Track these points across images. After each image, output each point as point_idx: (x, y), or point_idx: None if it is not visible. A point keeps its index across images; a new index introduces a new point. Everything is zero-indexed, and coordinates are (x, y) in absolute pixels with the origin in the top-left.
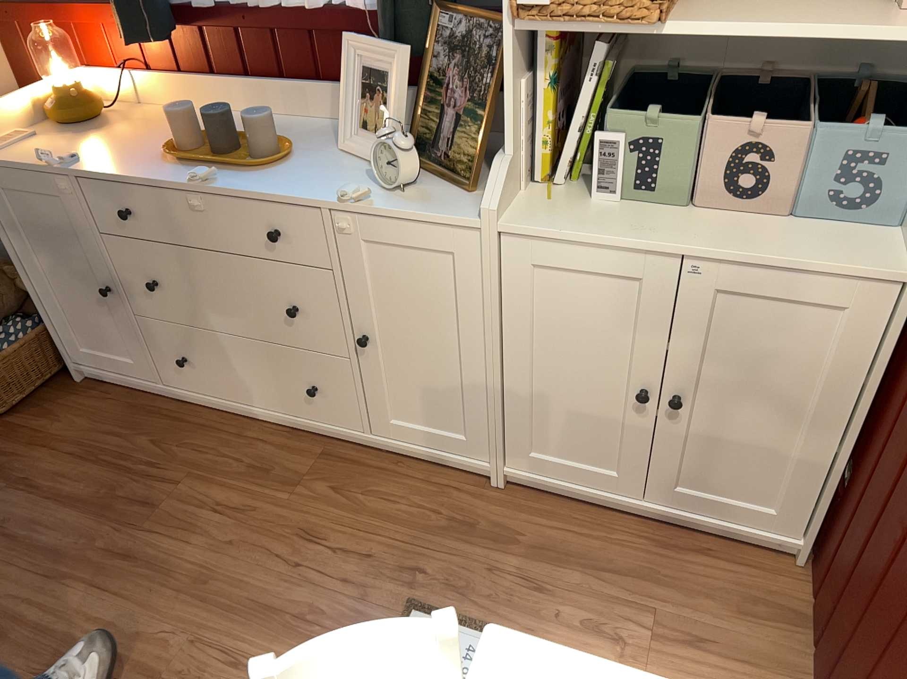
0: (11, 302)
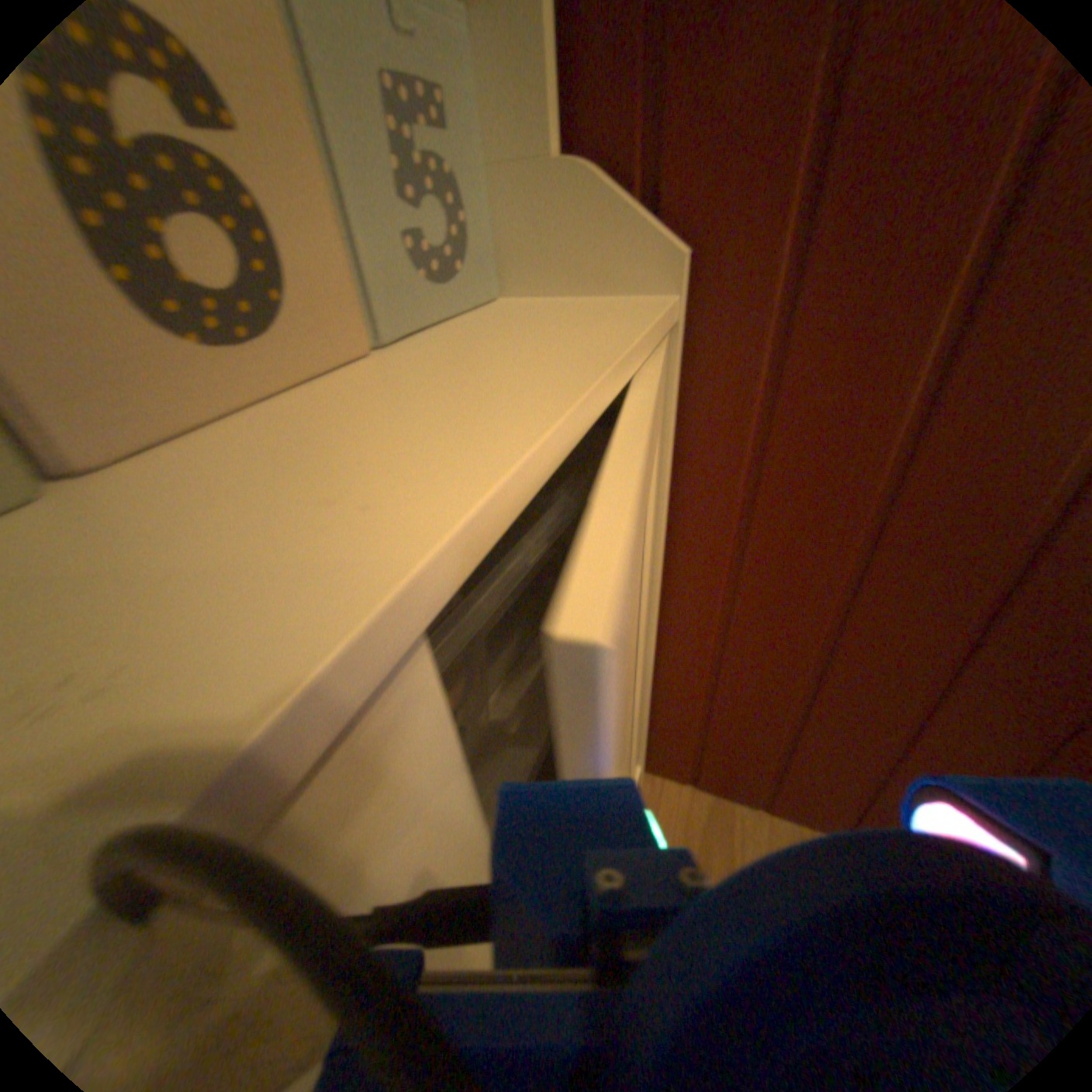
0: None
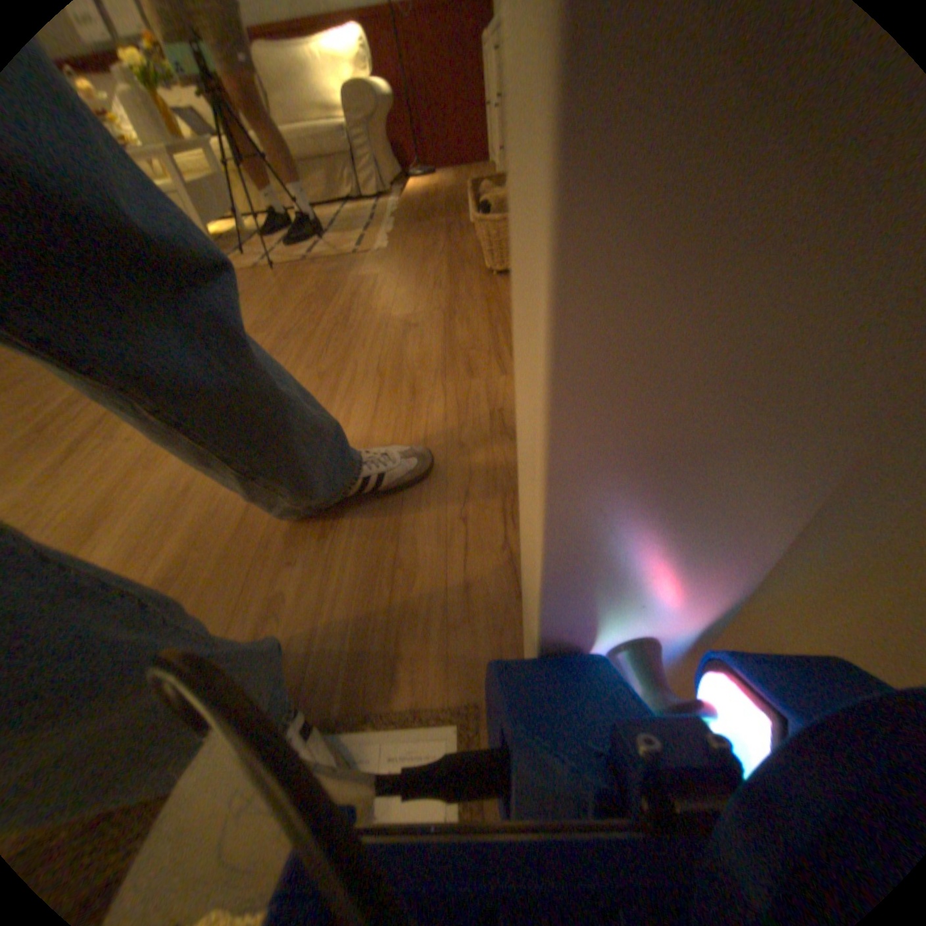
0: None
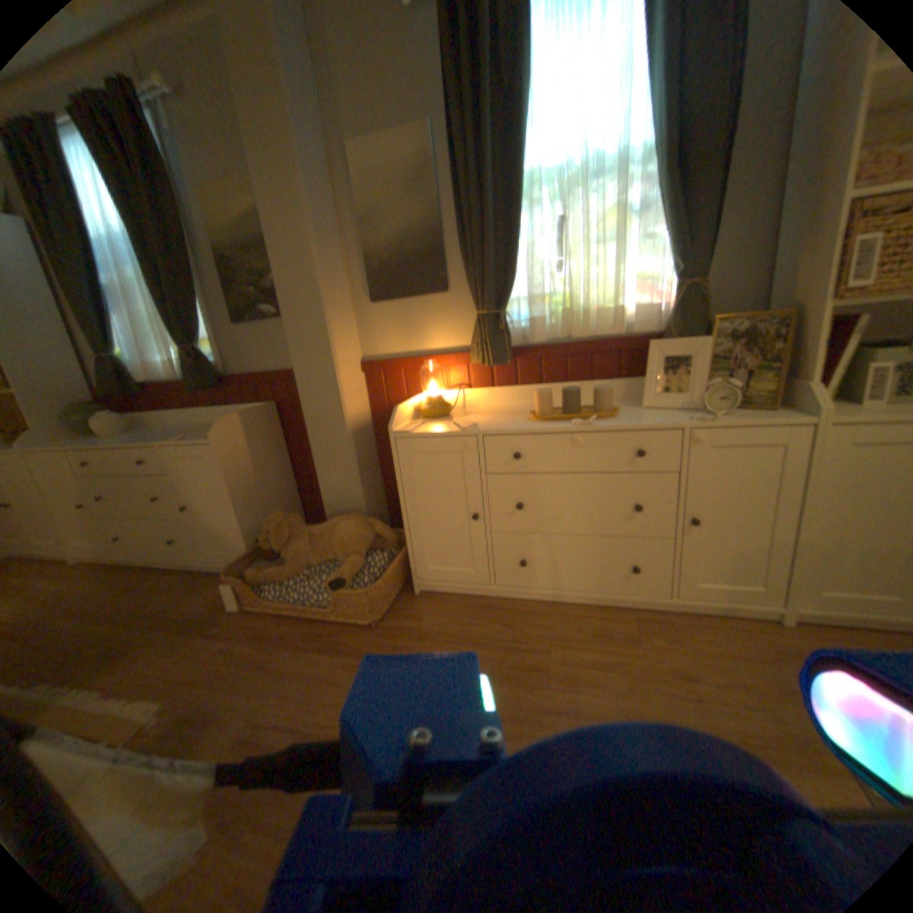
0: (365, 540)
